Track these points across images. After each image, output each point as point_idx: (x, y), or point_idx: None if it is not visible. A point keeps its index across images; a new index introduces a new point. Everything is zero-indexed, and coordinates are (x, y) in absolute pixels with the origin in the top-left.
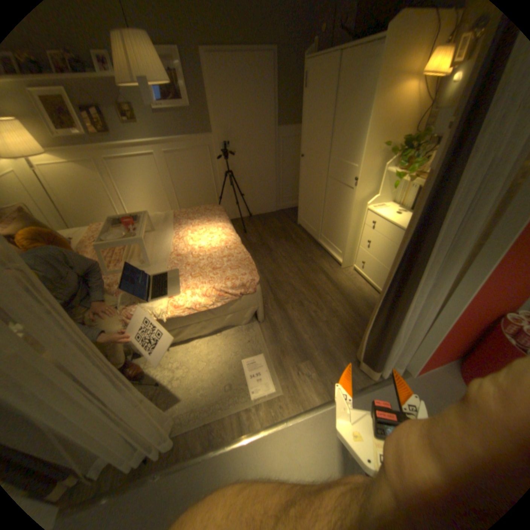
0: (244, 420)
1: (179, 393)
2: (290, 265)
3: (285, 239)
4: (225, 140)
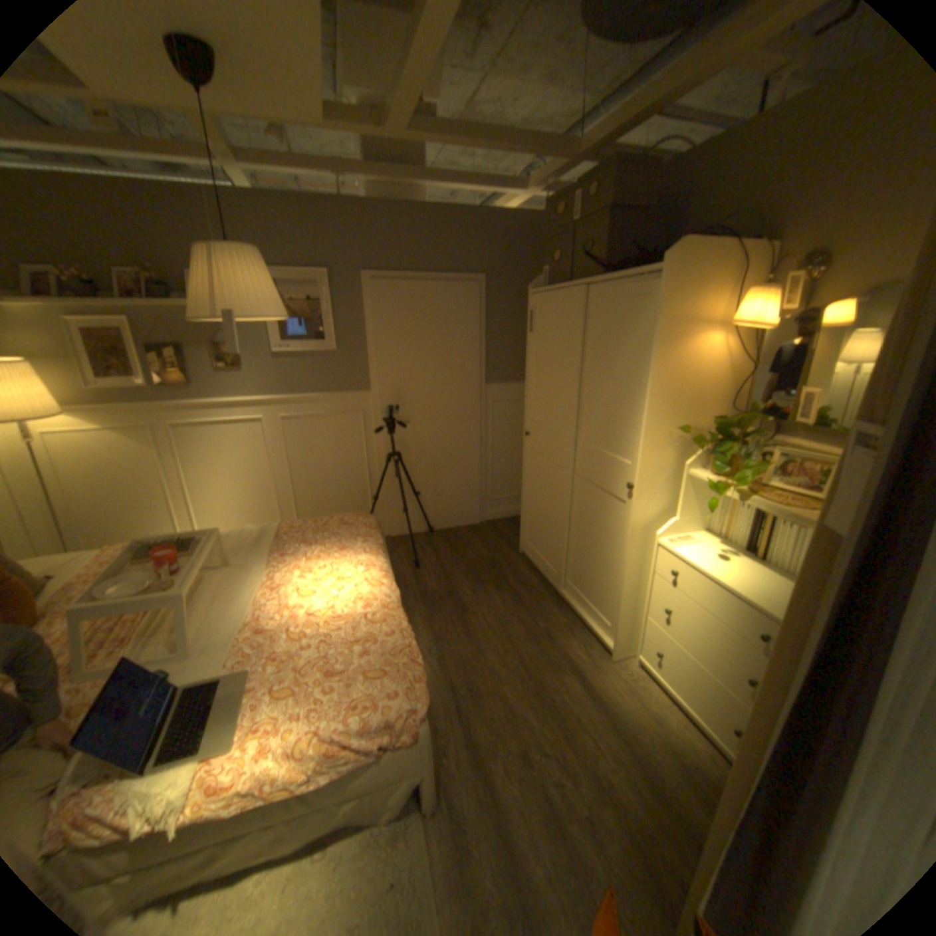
0: None
1: None
2: (498, 648)
3: (489, 585)
4: (387, 404)
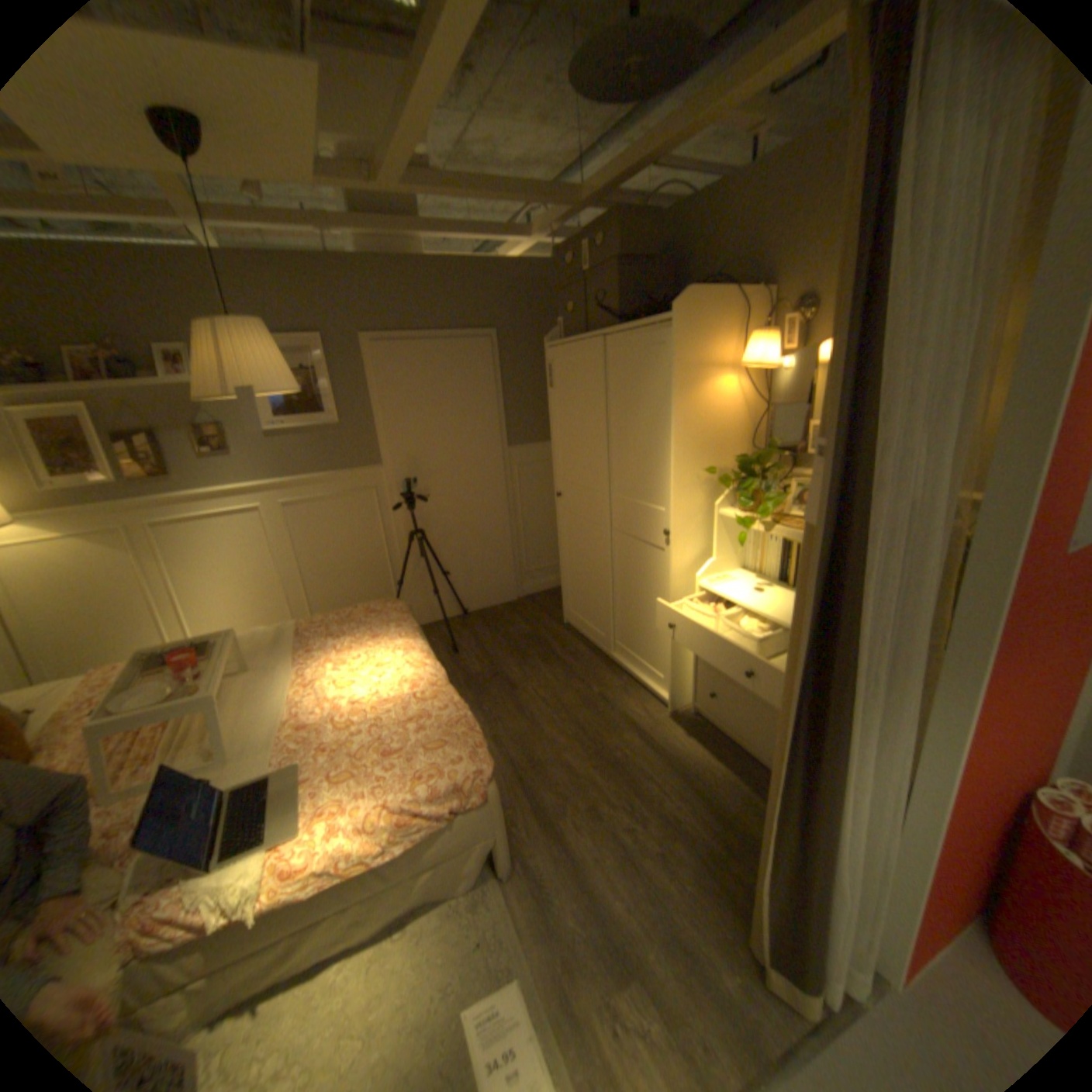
0: None
1: None
2: (554, 719)
3: (536, 660)
4: (402, 477)
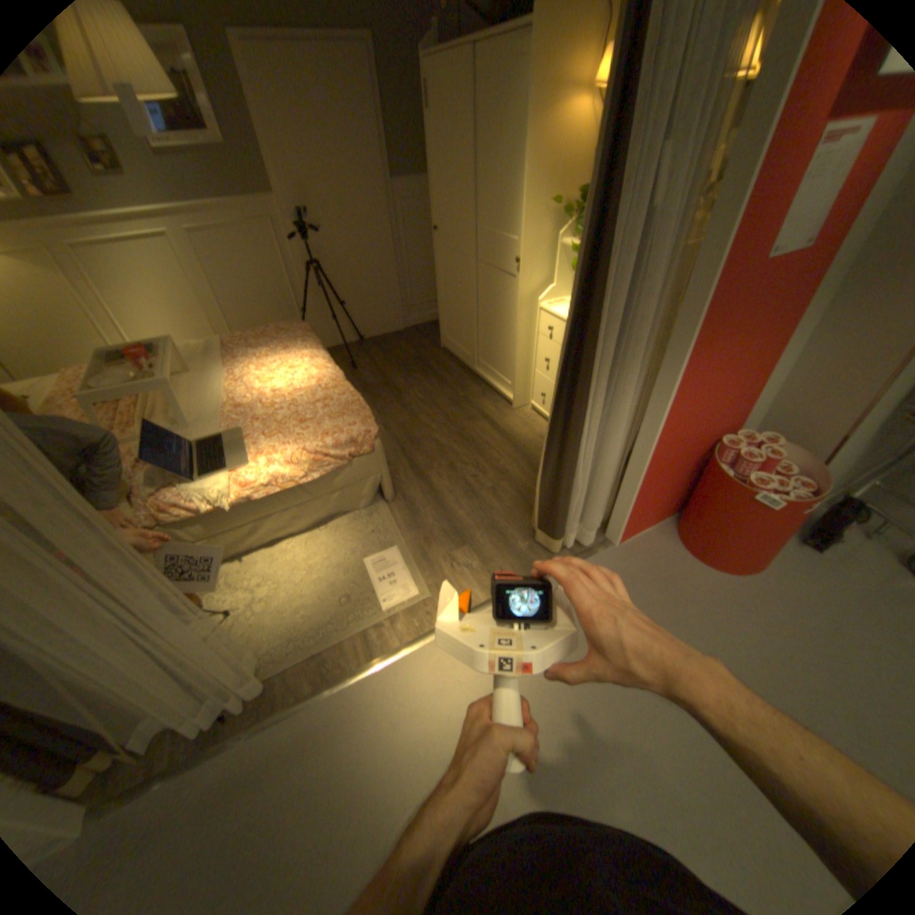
0: (369, 639)
1: (263, 622)
2: (429, 413)
3: (418, 374)
4: (294, 207)
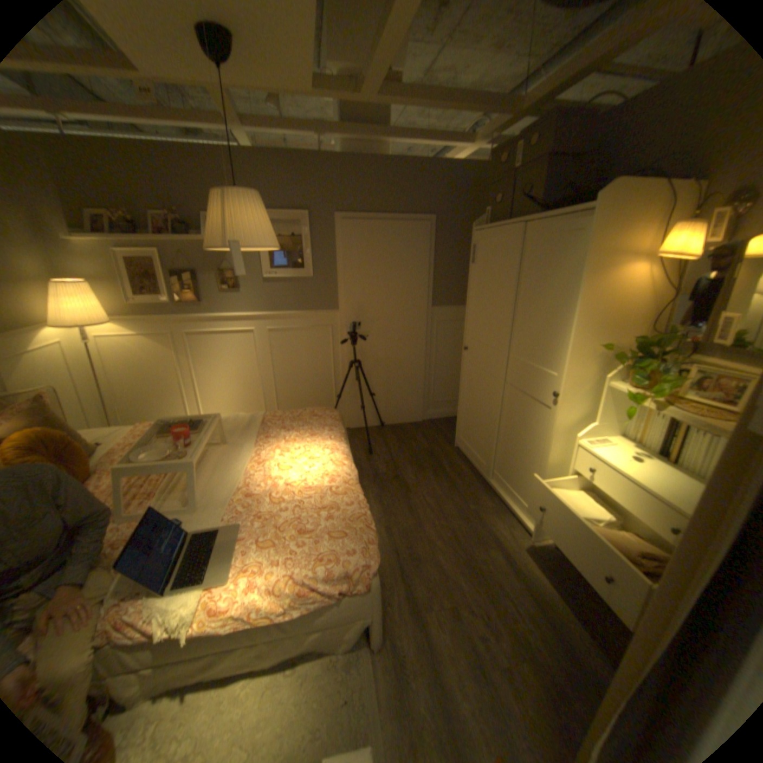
0: None
1: None
2: (435, 523)
3: (429, 472)
4: (351, 320)
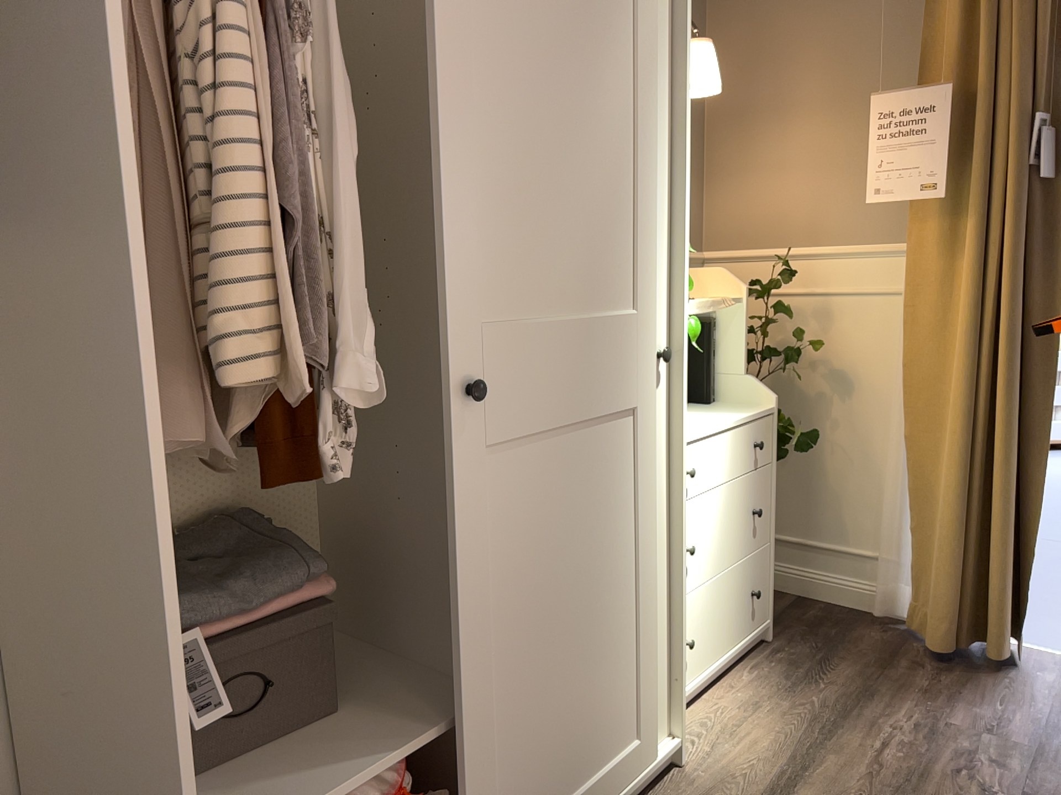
0: None
1: None
2: None
3: None
4: None
